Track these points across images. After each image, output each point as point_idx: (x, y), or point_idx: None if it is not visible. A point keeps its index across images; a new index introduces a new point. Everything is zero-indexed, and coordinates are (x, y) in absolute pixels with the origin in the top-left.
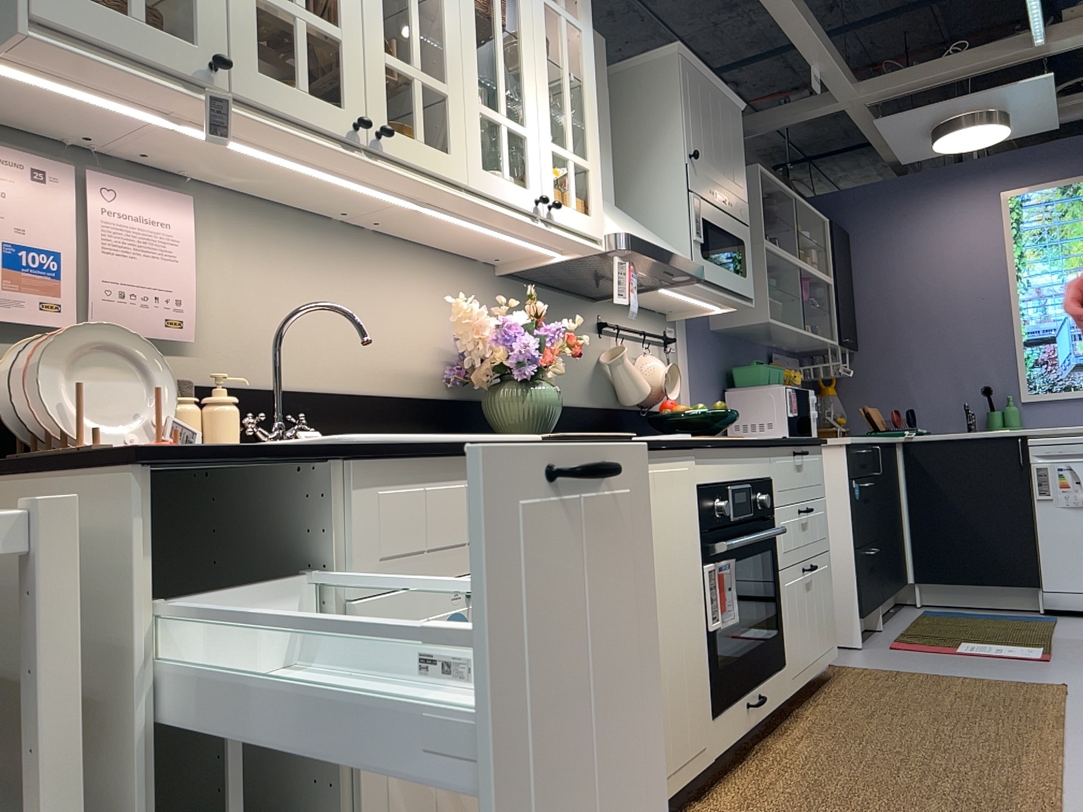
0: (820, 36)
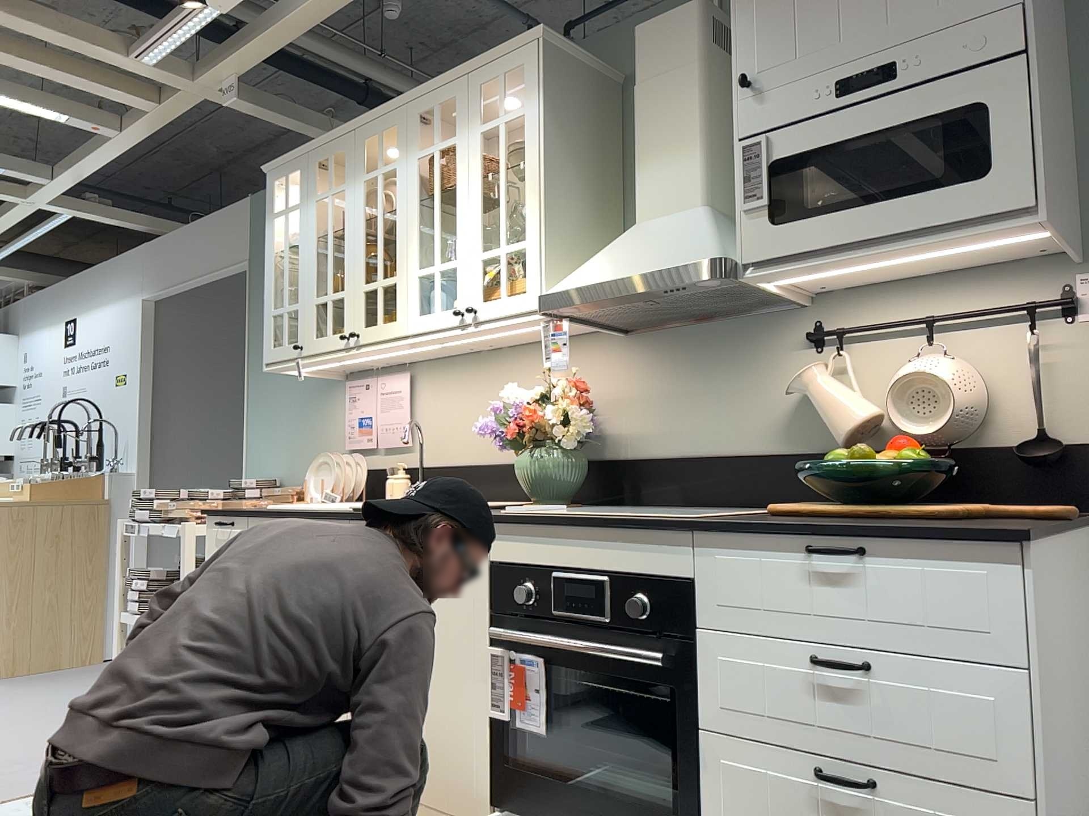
0: None
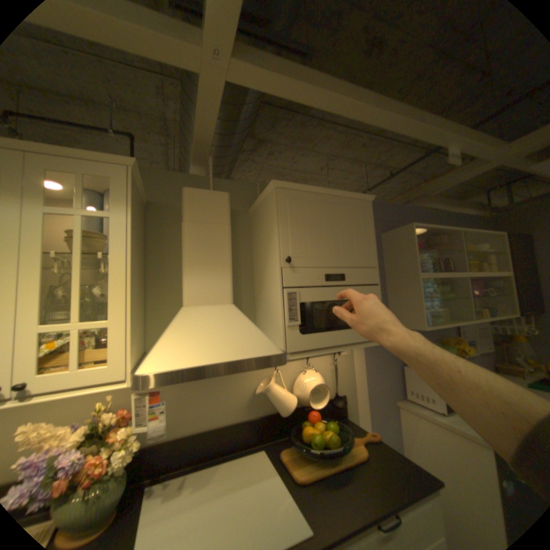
0: (444, 124)
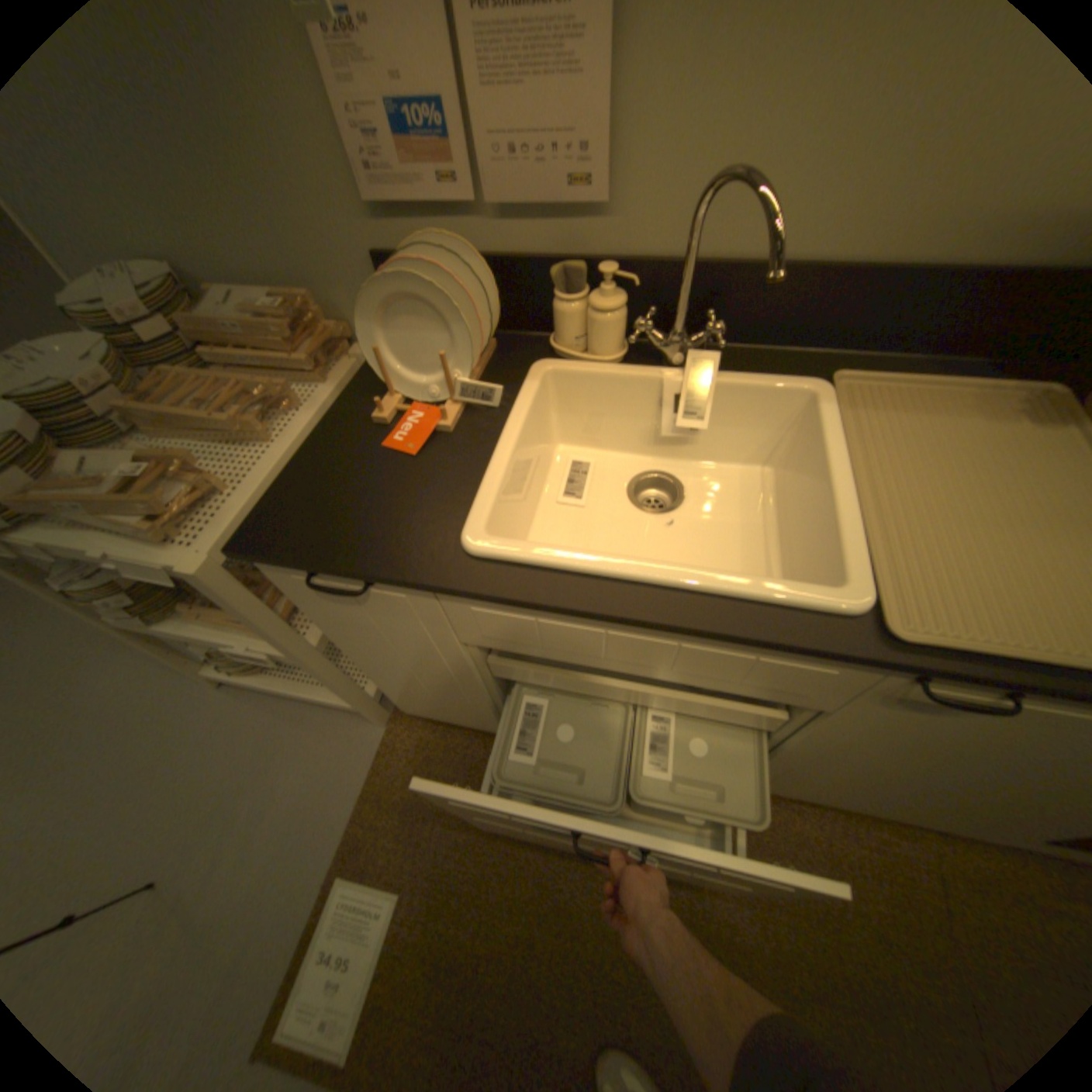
0: None
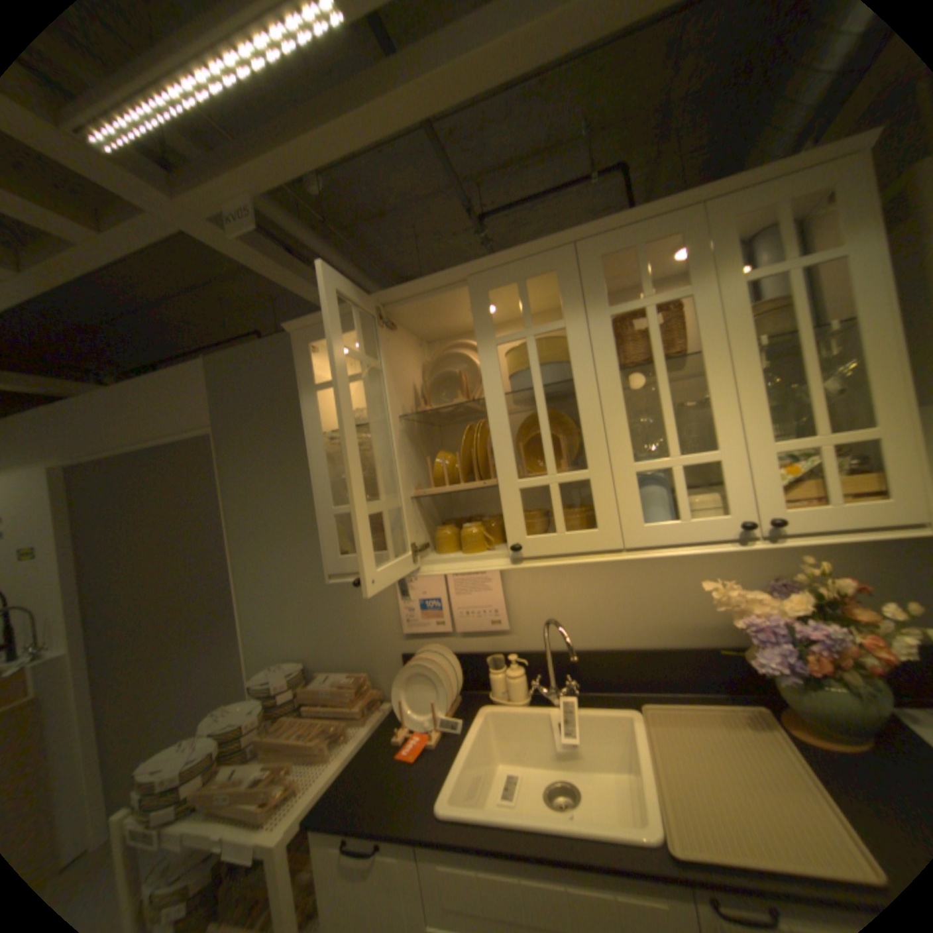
0: None
